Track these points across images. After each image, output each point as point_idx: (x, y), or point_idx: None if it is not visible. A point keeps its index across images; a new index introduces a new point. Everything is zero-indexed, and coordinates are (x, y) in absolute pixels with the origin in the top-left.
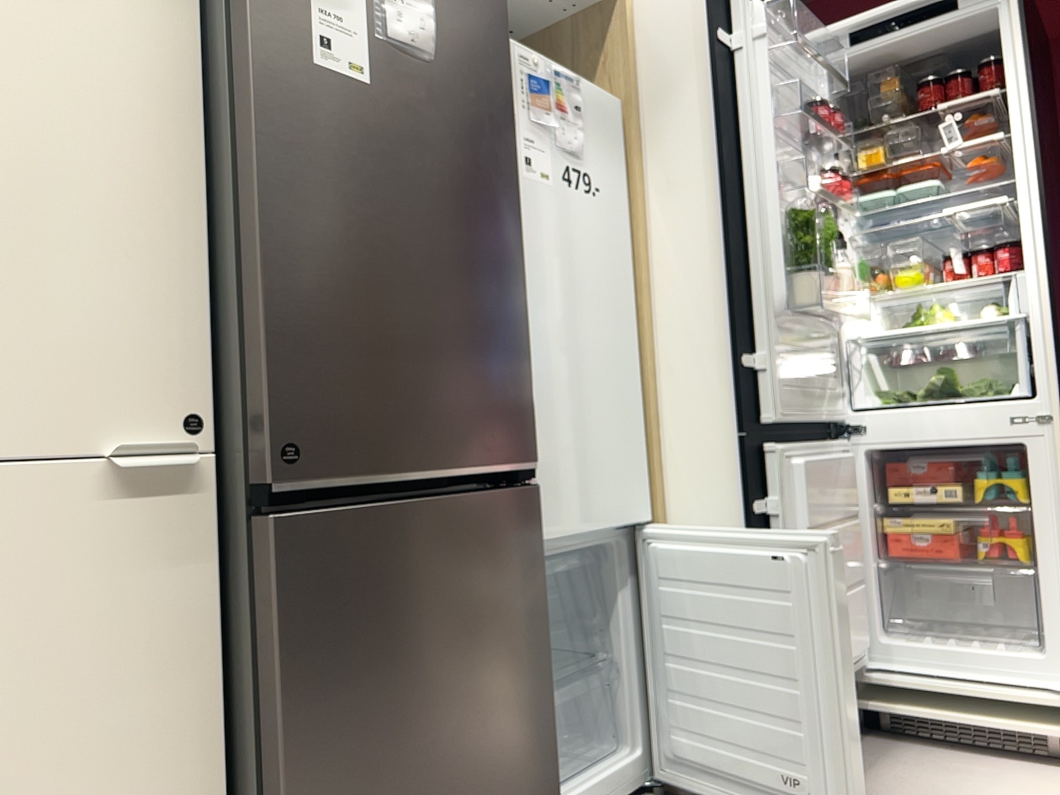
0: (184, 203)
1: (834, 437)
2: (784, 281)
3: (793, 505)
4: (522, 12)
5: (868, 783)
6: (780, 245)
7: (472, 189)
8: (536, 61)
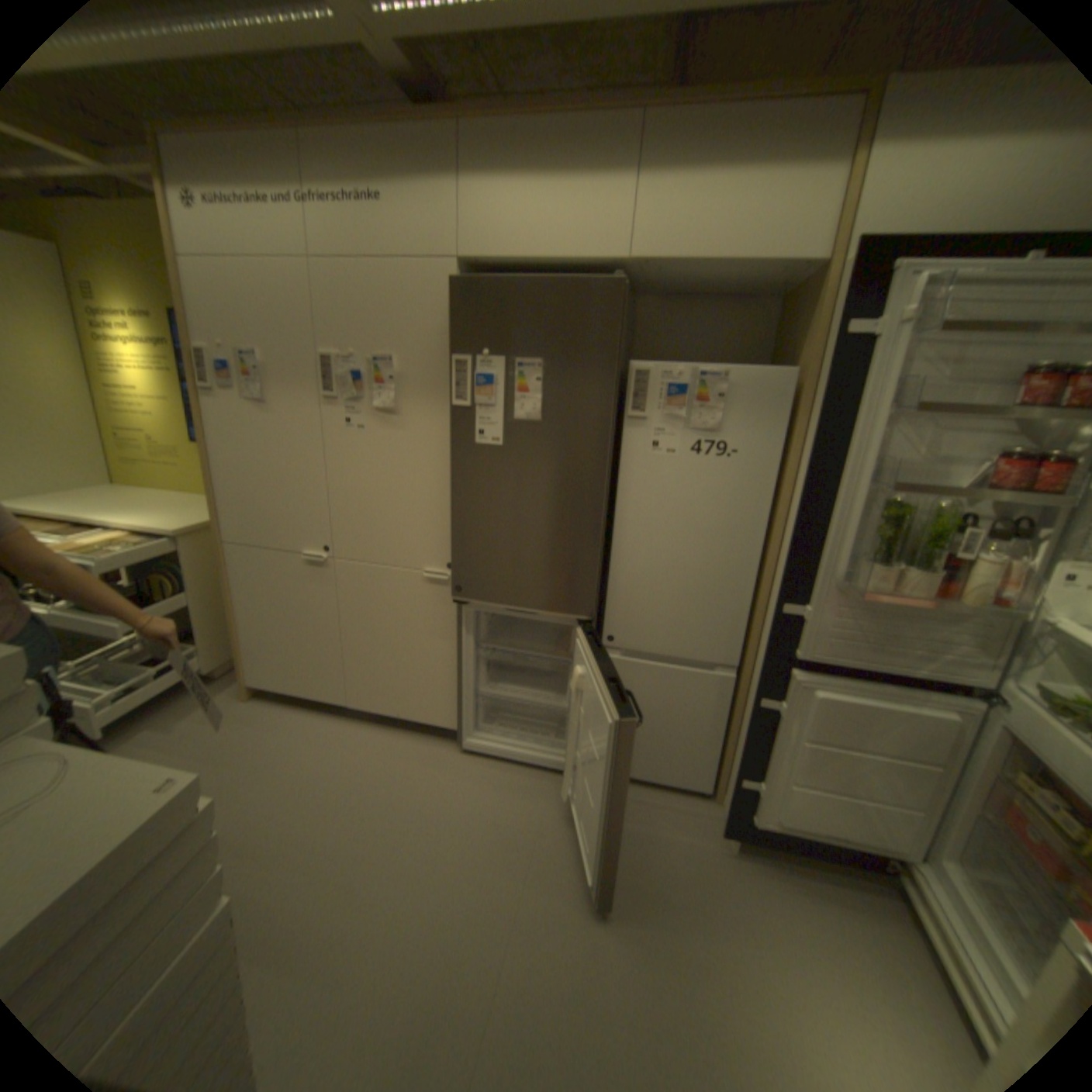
0: (450, 492)
1: (980, 695)
2: (846, 563)
3: (803, 718)
4: (774, 278)
5: (811, 906)
6: (867, 529)
7: (564, 484)
8: (680, 371)
